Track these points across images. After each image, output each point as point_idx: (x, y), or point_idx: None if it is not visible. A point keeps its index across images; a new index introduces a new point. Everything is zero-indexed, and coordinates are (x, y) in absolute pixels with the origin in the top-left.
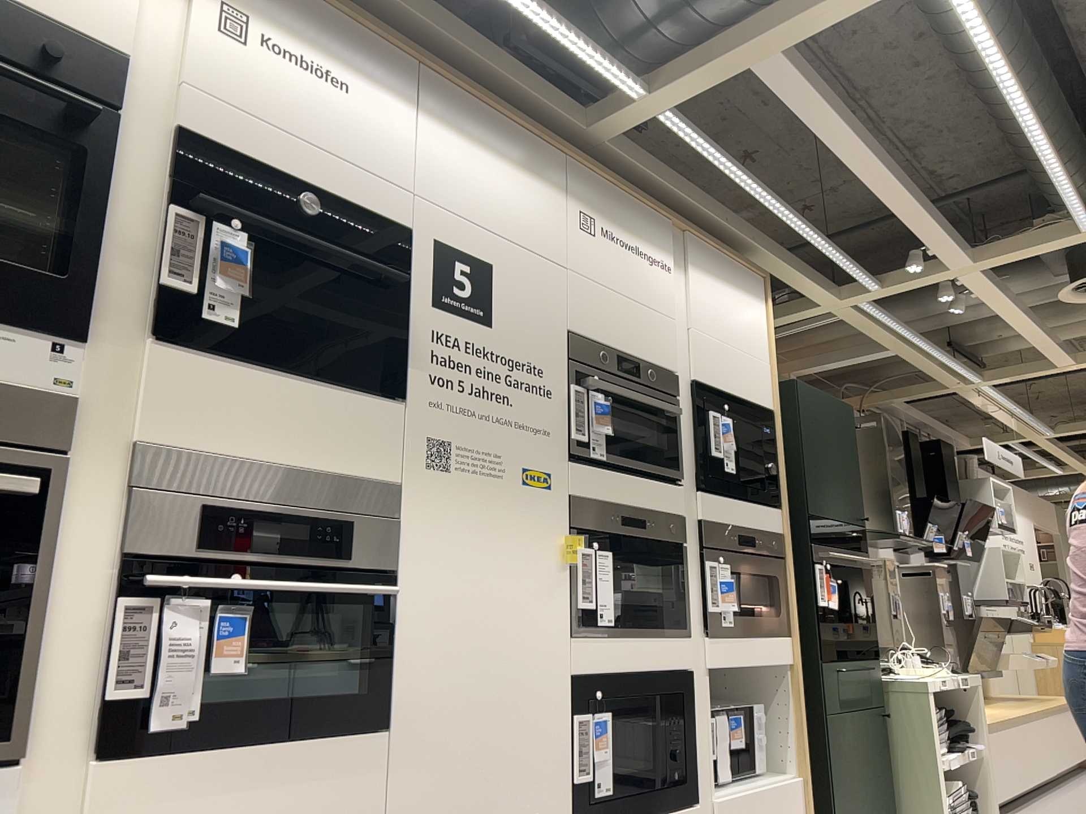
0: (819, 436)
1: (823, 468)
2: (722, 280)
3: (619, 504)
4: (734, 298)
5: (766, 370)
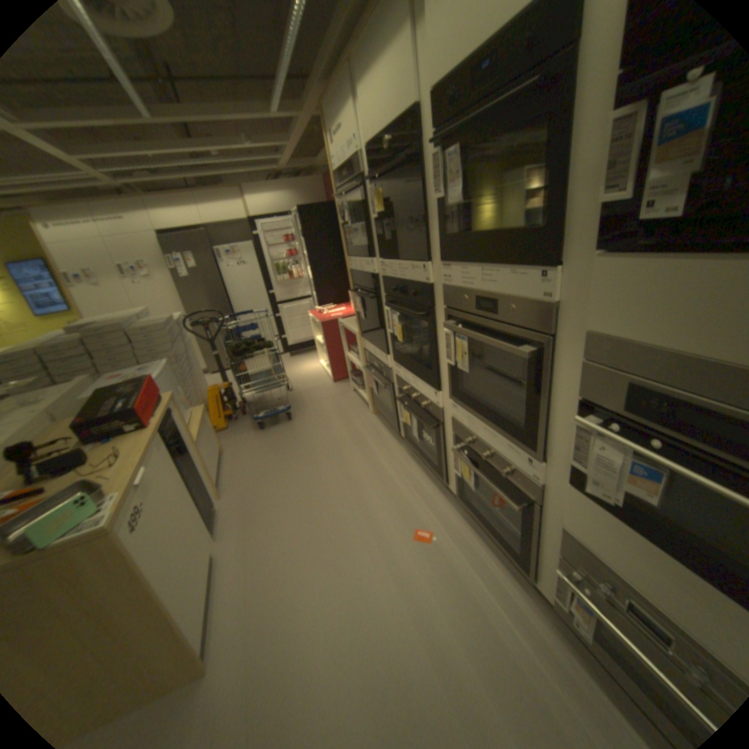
0: None
1: None
2: None
3: None
4: None
5: None
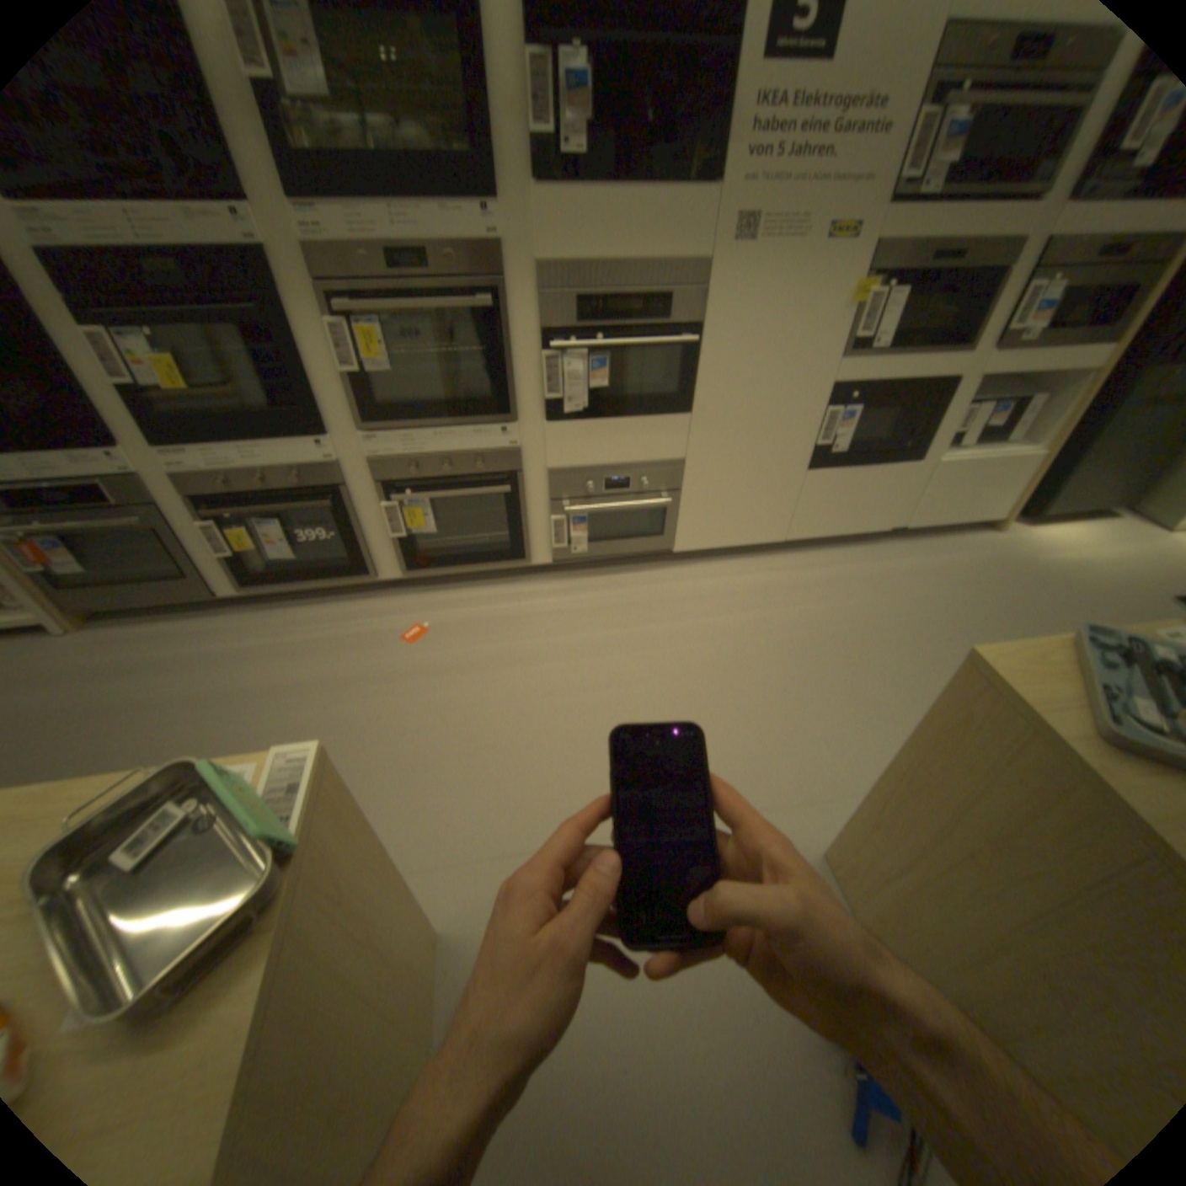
0: None
1: None
2: None
3: (937, 240)
4: None
5: None
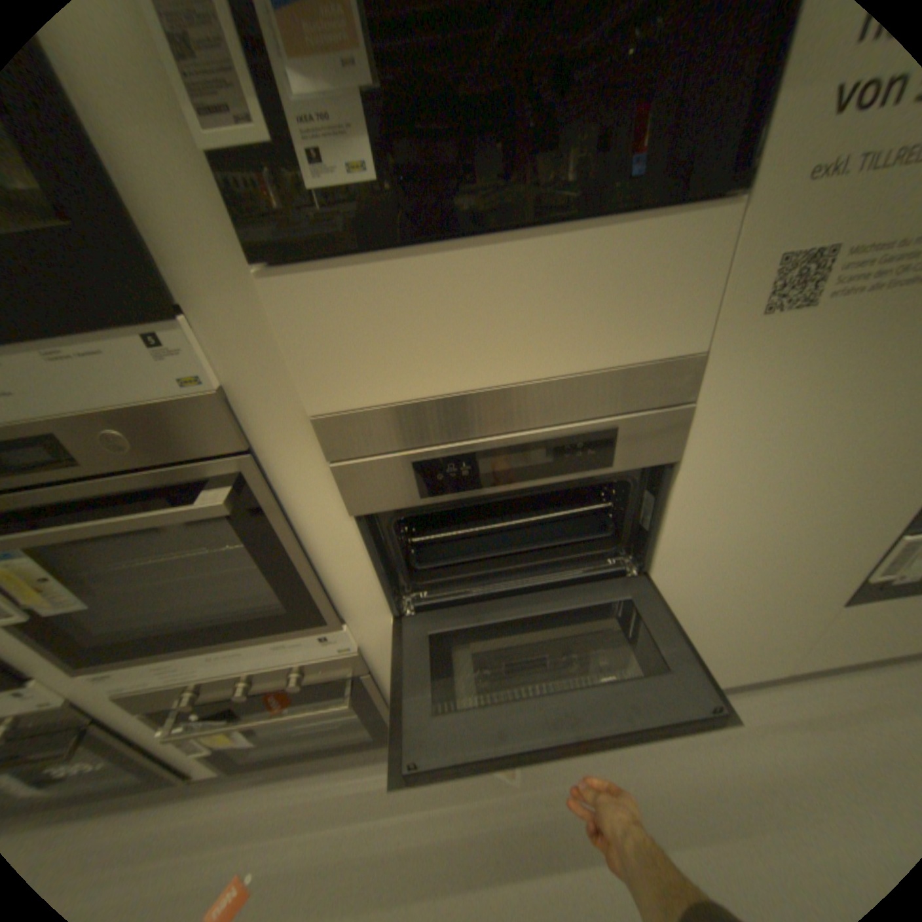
0: None
1: None
2: None
3: None
4: None
5: None
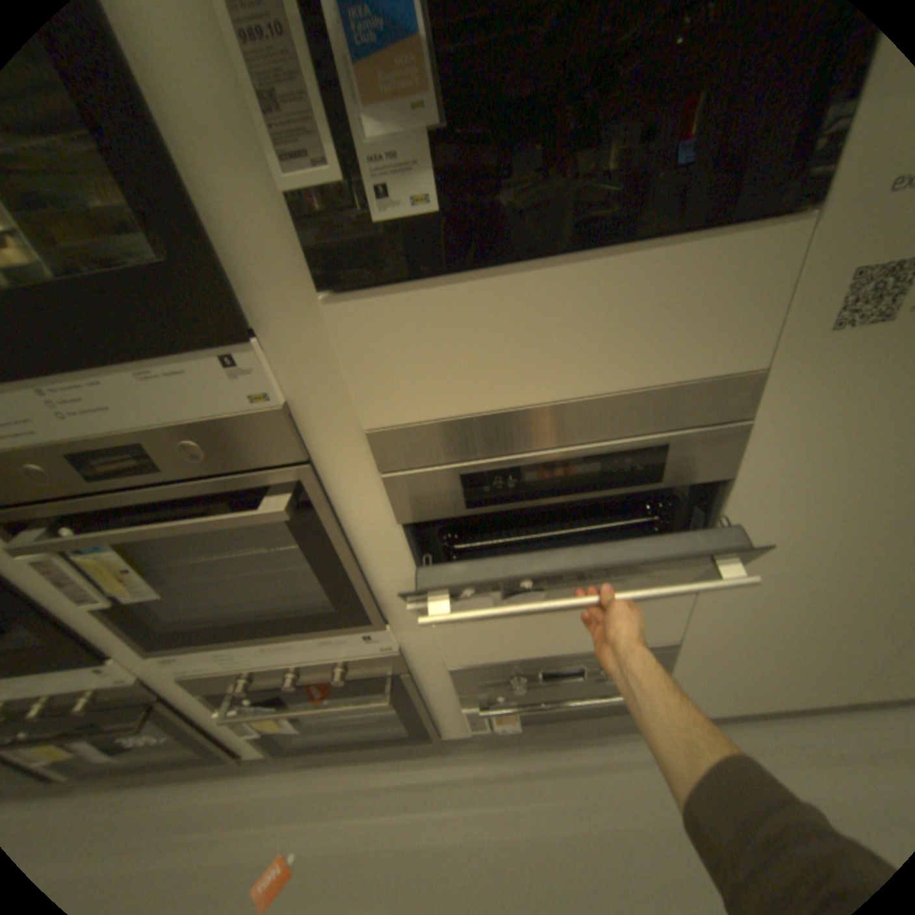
0: None
1: None
2: None
3: None
4: None
5: None
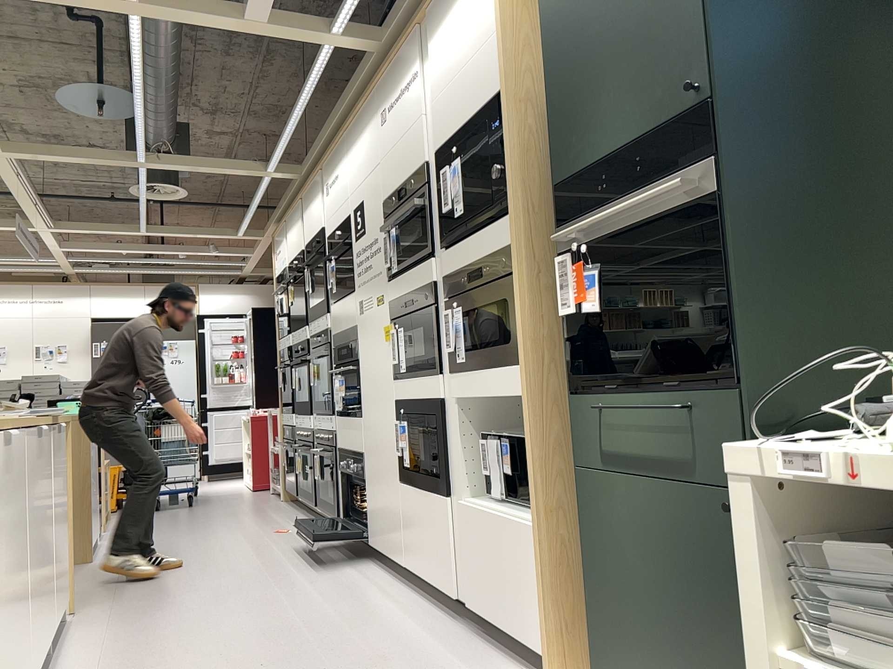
0: (588, 24)
1: (593, 79)
2: (452, 8)
3: (405, 294)
4: (463, 8)
5: (497, 42)
